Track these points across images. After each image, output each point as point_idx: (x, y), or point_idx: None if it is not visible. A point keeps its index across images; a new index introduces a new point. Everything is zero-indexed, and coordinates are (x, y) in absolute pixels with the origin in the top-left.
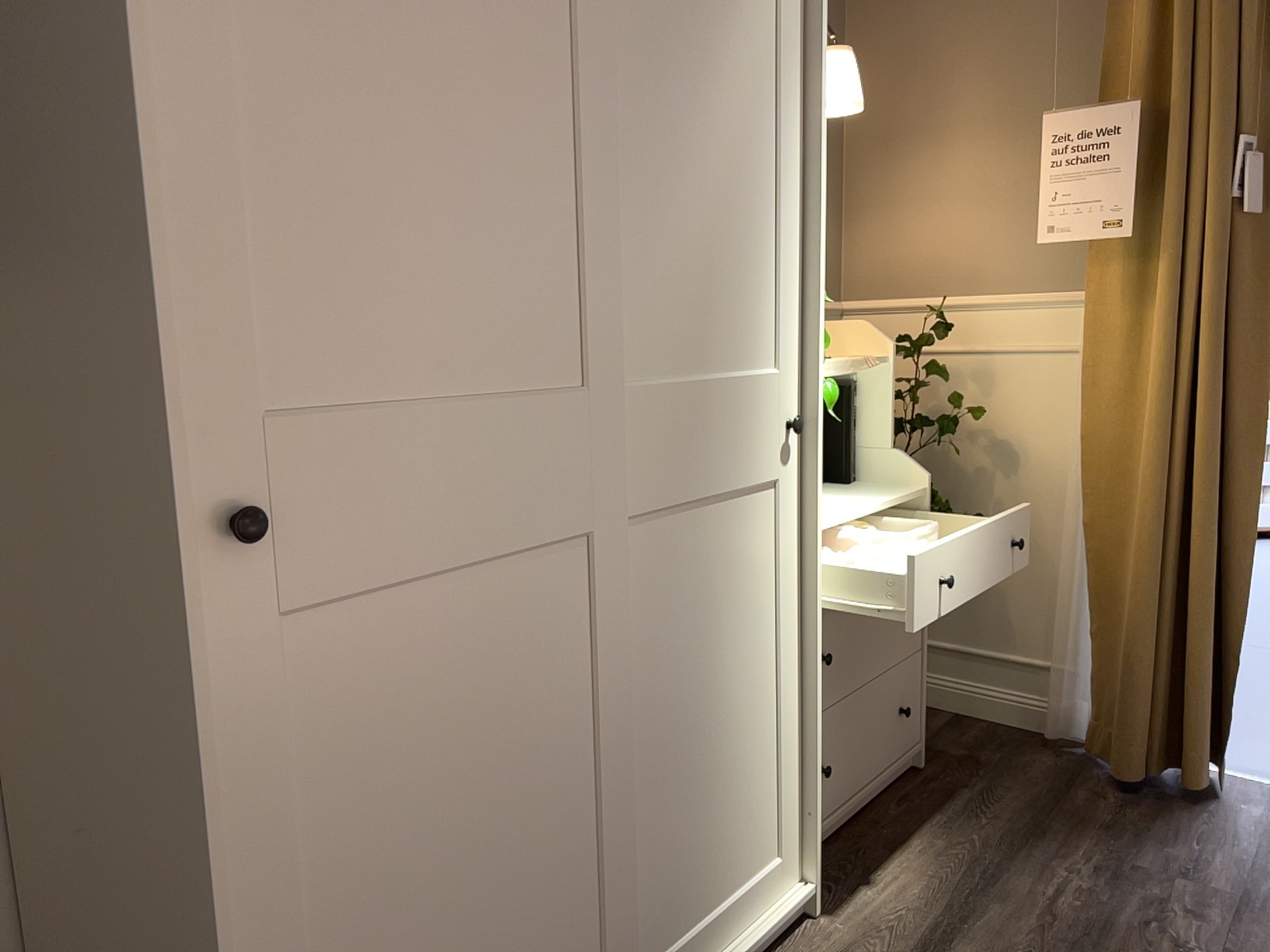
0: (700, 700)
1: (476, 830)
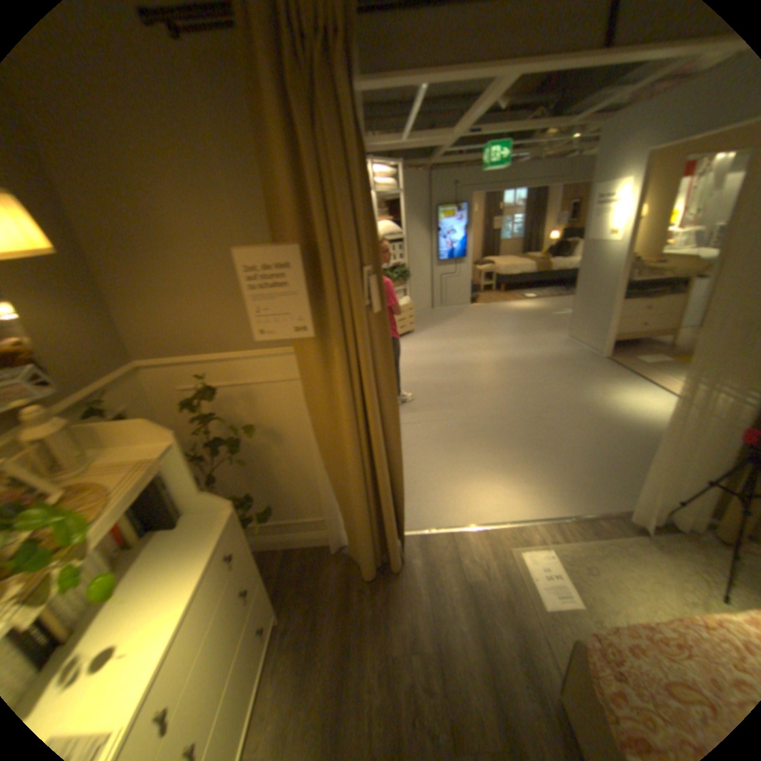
0: None
1: None
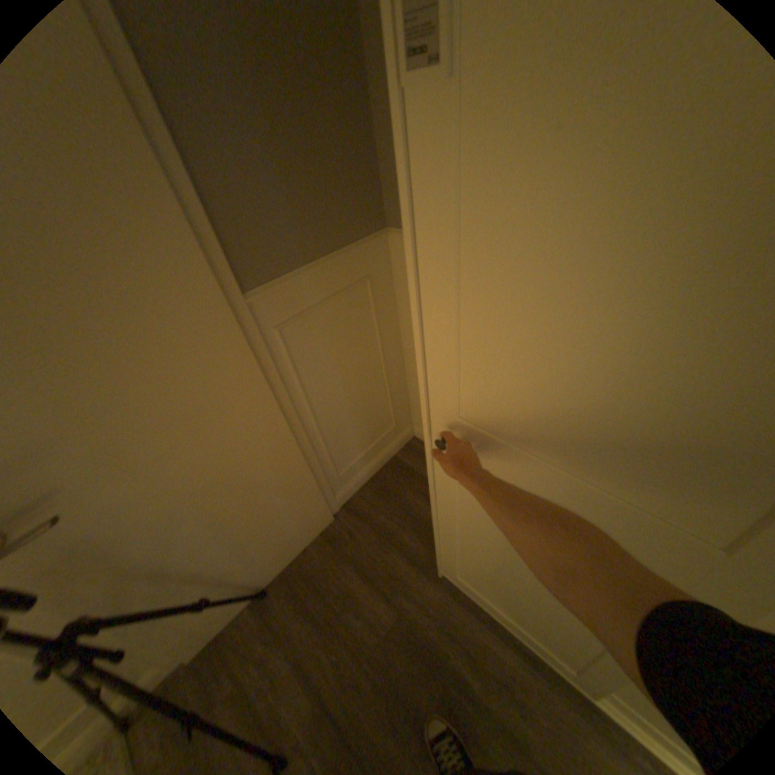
0: None
1: (520, 578)
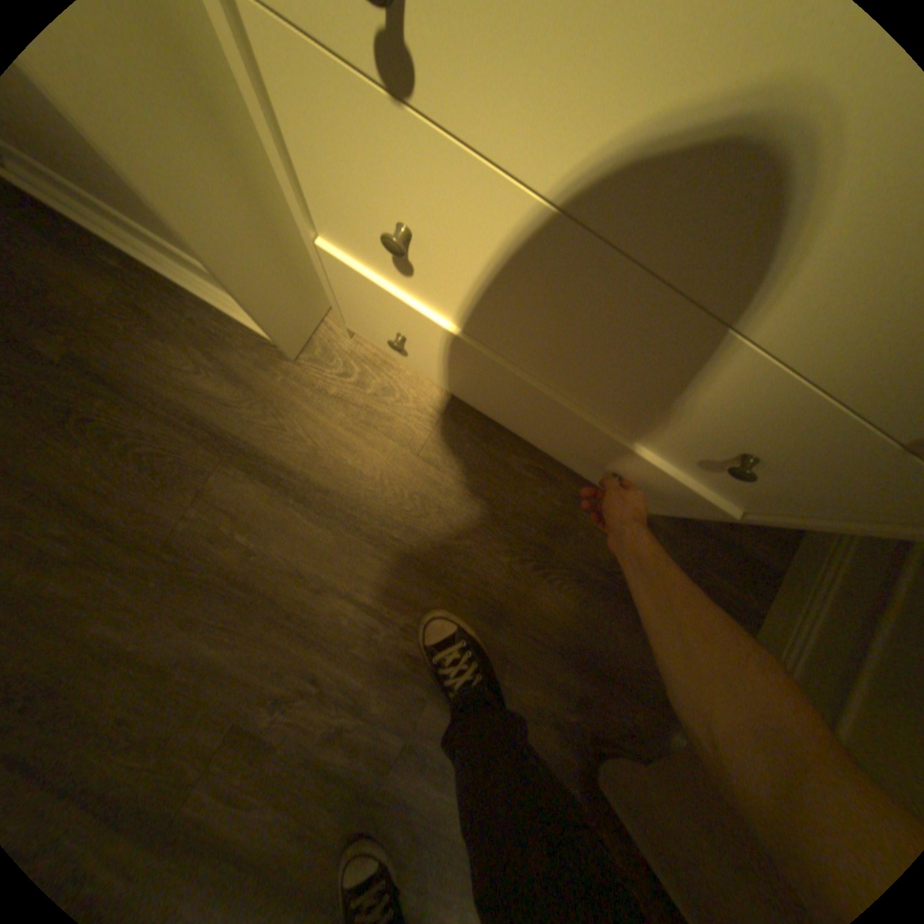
0: None
1: None
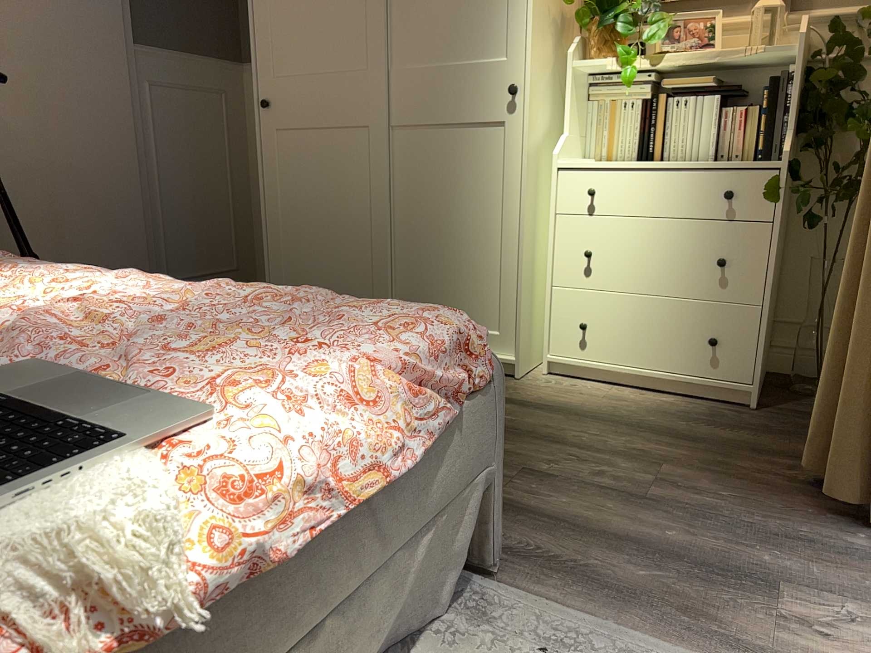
0: (441, 224)
1: (322, 217)
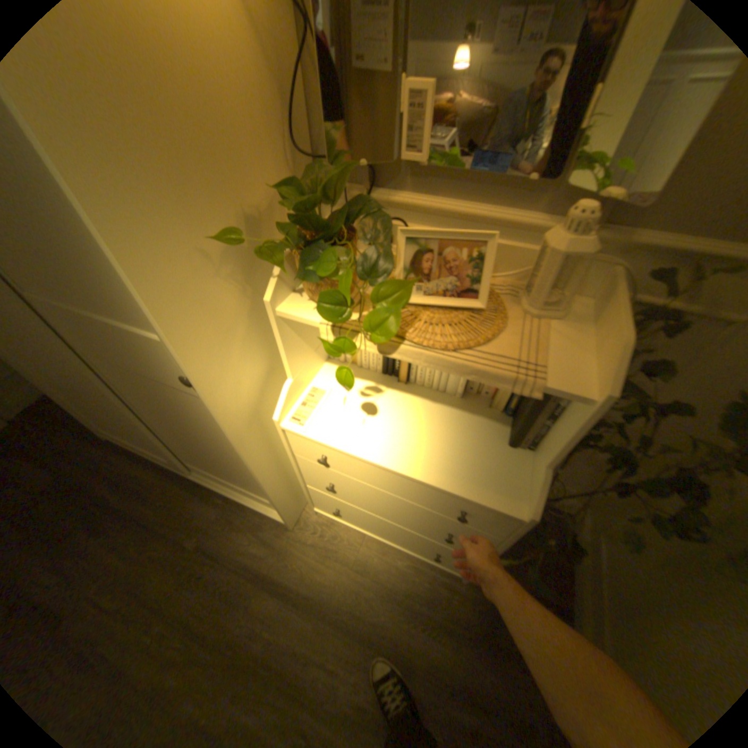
0: (185, 434)
1: (75, 394)
